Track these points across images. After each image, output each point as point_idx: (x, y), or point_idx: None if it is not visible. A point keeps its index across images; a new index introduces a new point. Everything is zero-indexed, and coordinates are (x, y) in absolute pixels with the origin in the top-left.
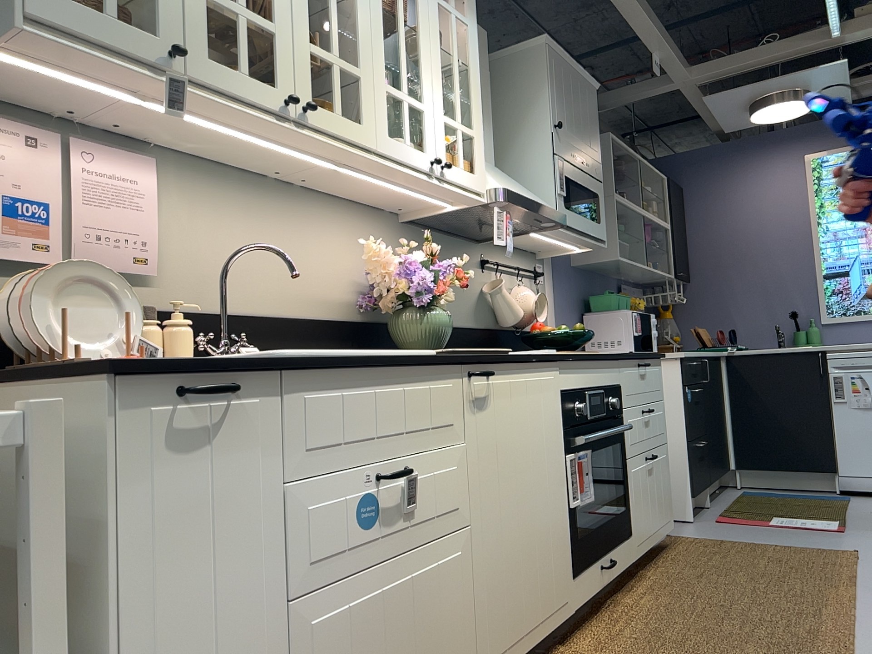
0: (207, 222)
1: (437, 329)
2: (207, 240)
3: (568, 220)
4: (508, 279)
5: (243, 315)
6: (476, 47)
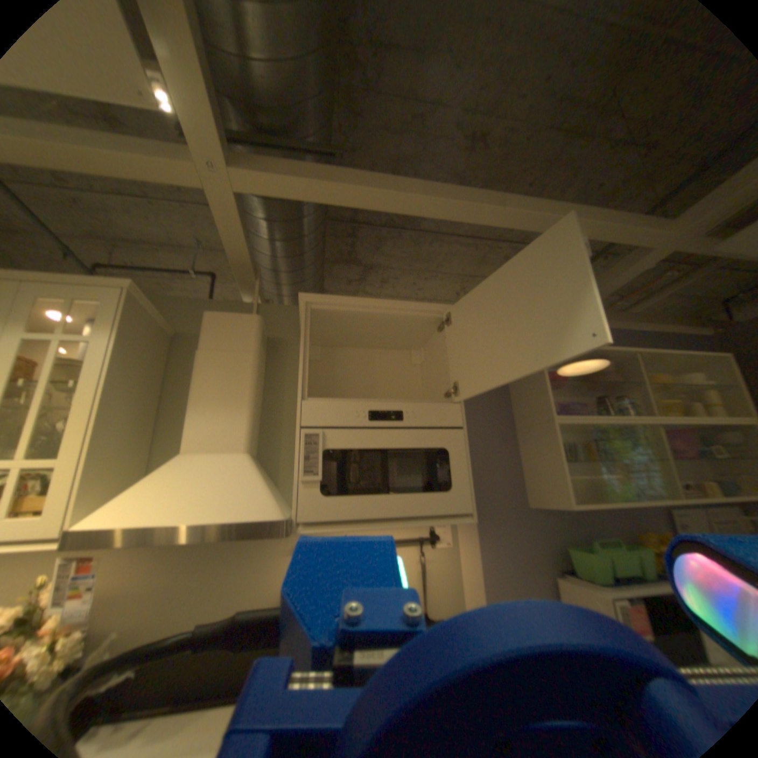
0: None
1: None
2: None
3: (327, 514)
4: None
5: None
6: (97, 358)
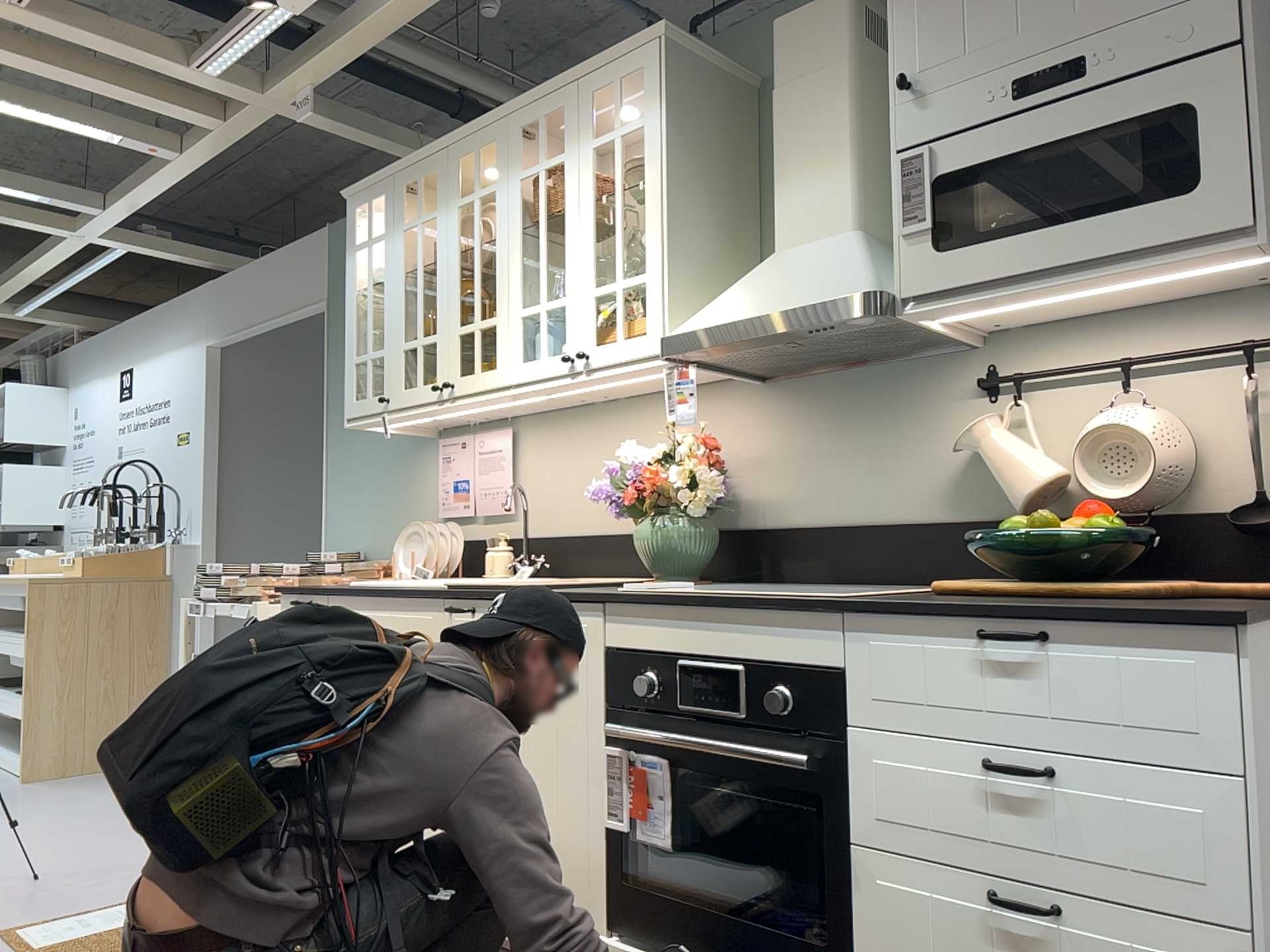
0: (548, 461)
1: (652, 545)
2: (548, 476)
3: (943, 279)
4: (1095, 396)
5: (568, 536)
6: (653, 146)
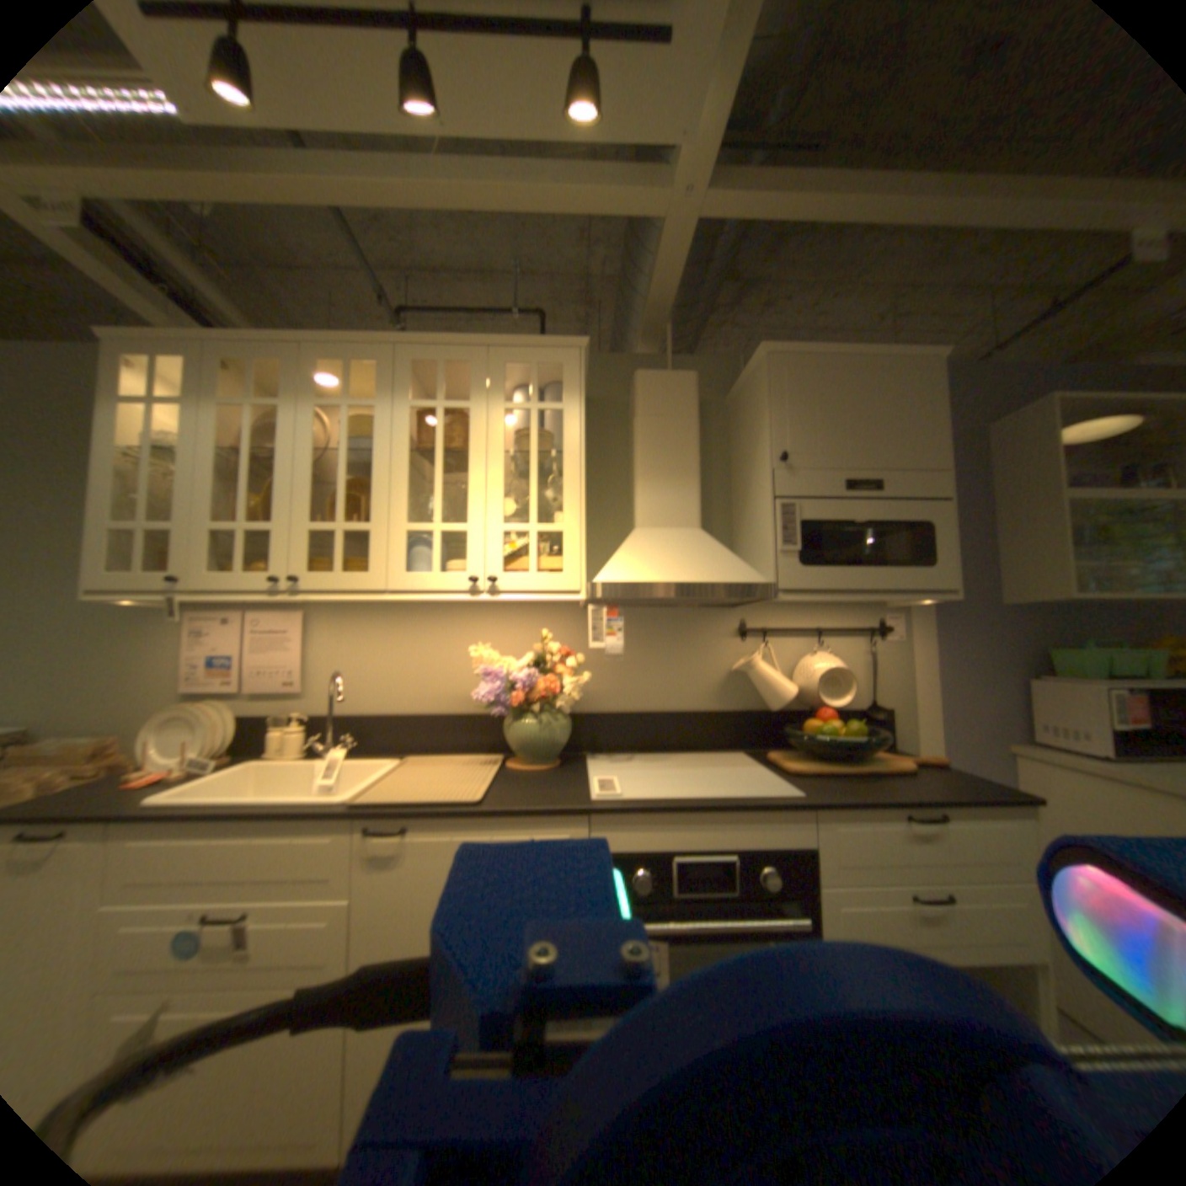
0: (347, 648)
1: (529, 738)
2: (347, 661)
3: (805, 584)
4: (797, 645)
5: (373, 717)
6: (572, 429)
